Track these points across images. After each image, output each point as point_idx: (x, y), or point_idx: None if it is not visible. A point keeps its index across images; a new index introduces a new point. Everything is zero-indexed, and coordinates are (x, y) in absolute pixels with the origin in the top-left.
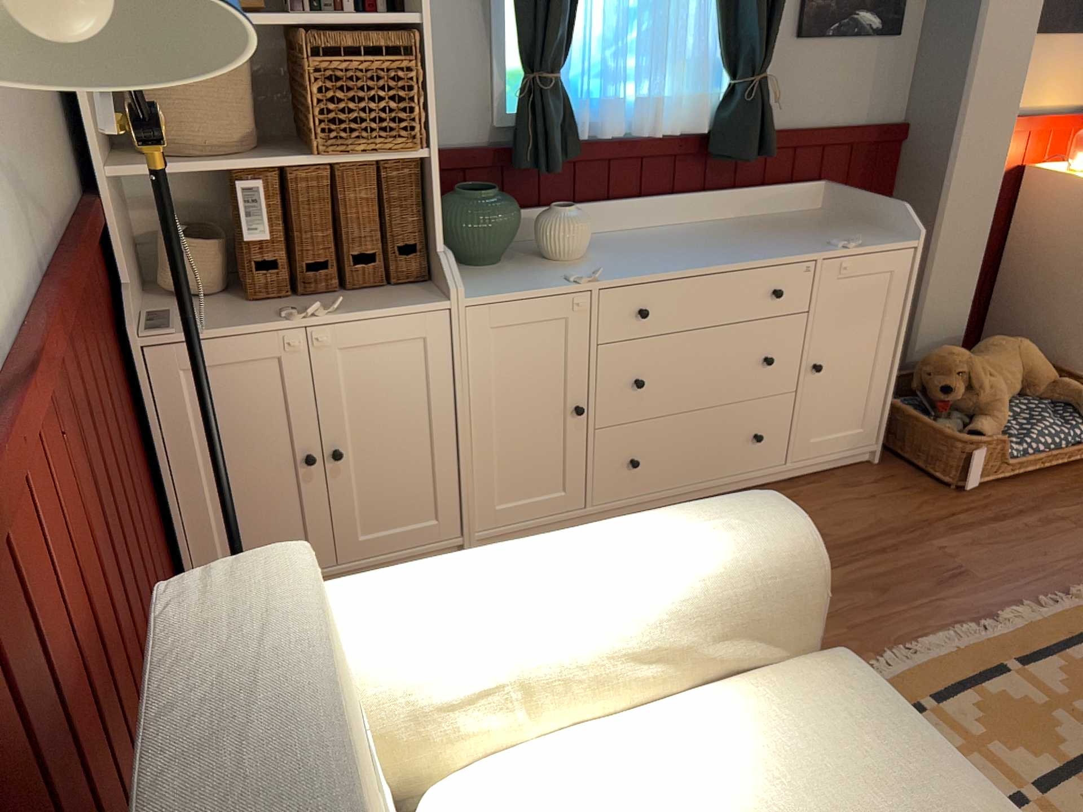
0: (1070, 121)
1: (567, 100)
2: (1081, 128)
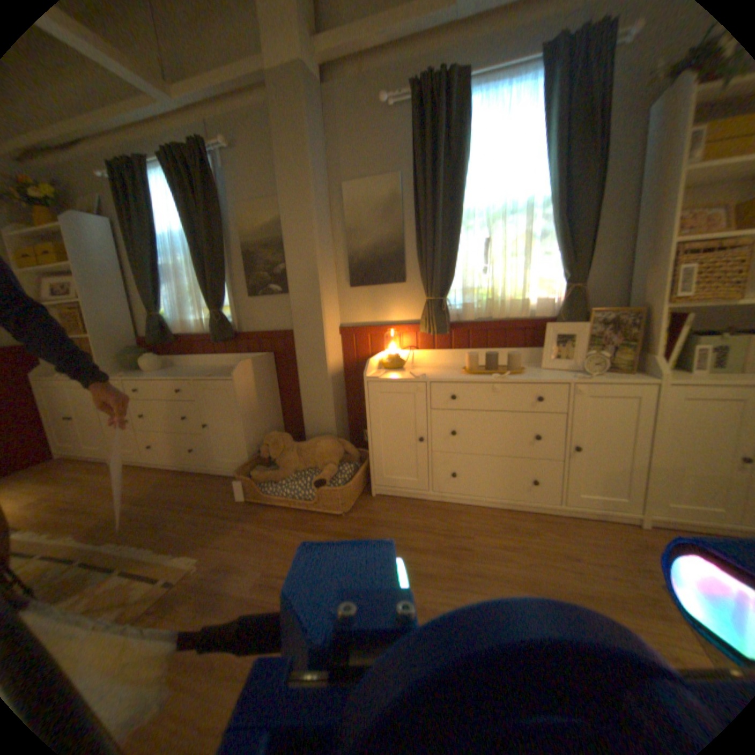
0: (403, 329)
1: (160, 321)
2: (406, 332)
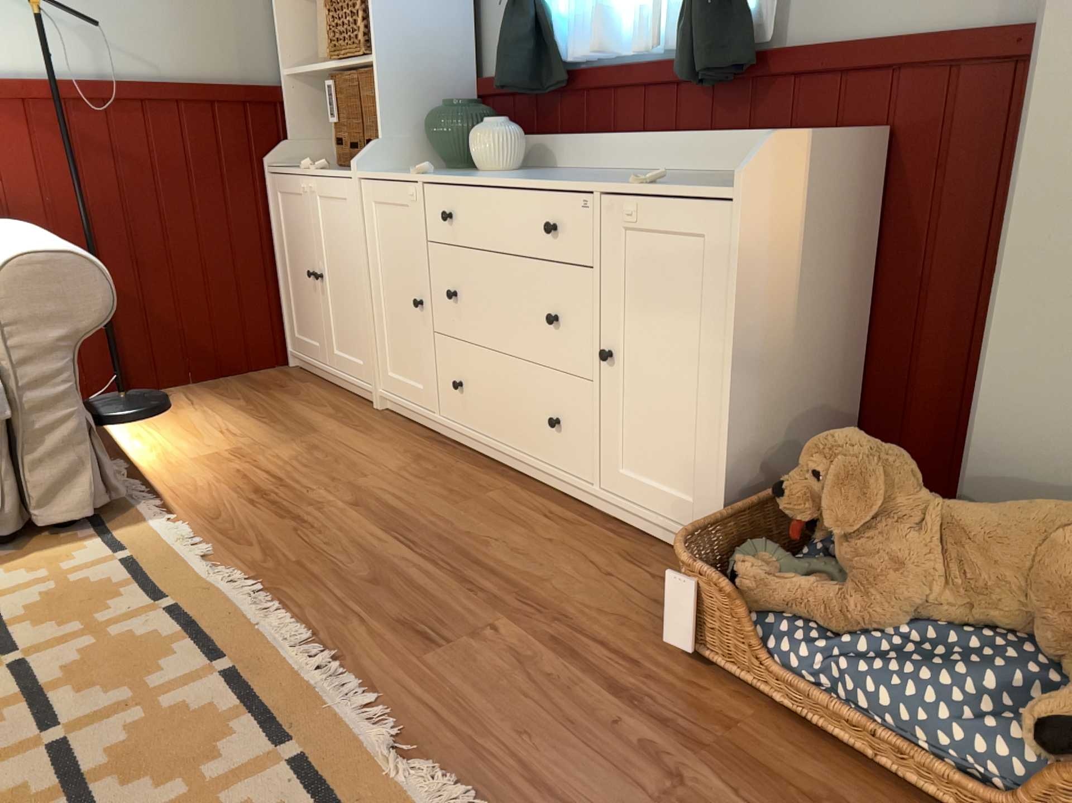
0: None
1: (539, 22)
2: None
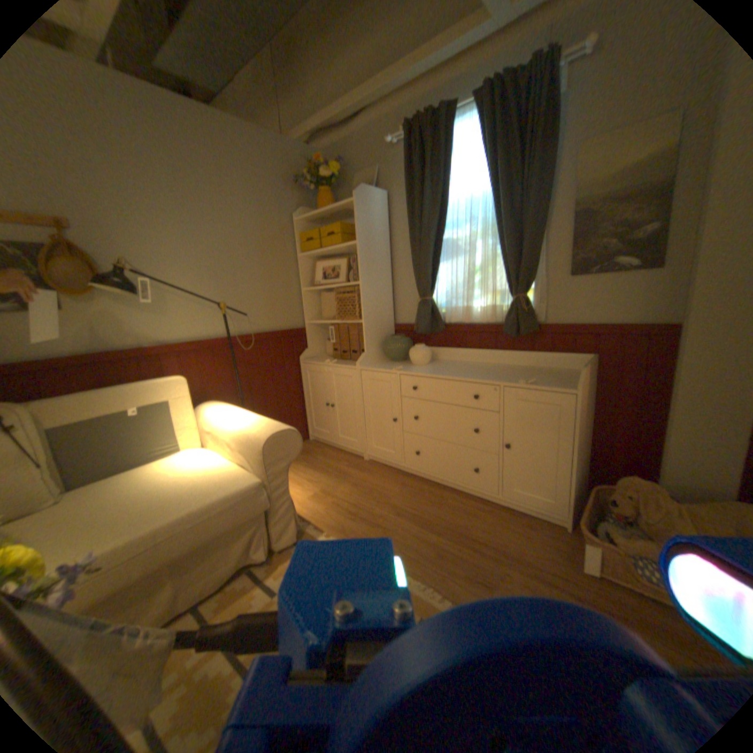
0: None
1: (434, 307)
2: None
